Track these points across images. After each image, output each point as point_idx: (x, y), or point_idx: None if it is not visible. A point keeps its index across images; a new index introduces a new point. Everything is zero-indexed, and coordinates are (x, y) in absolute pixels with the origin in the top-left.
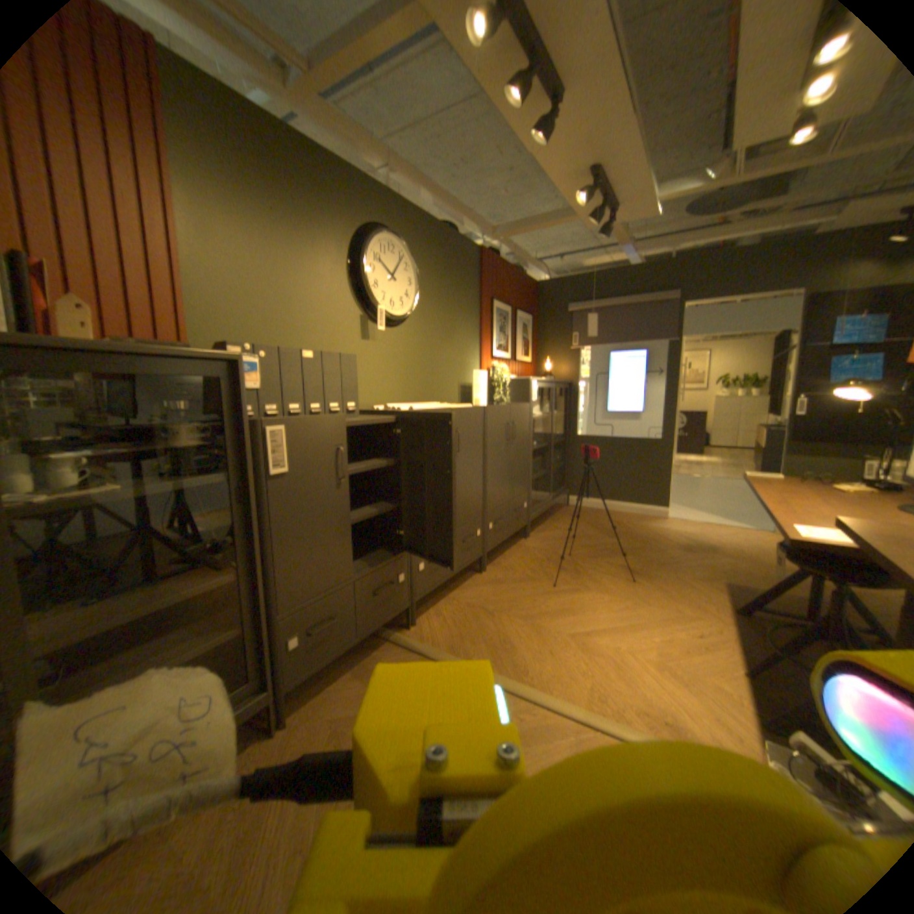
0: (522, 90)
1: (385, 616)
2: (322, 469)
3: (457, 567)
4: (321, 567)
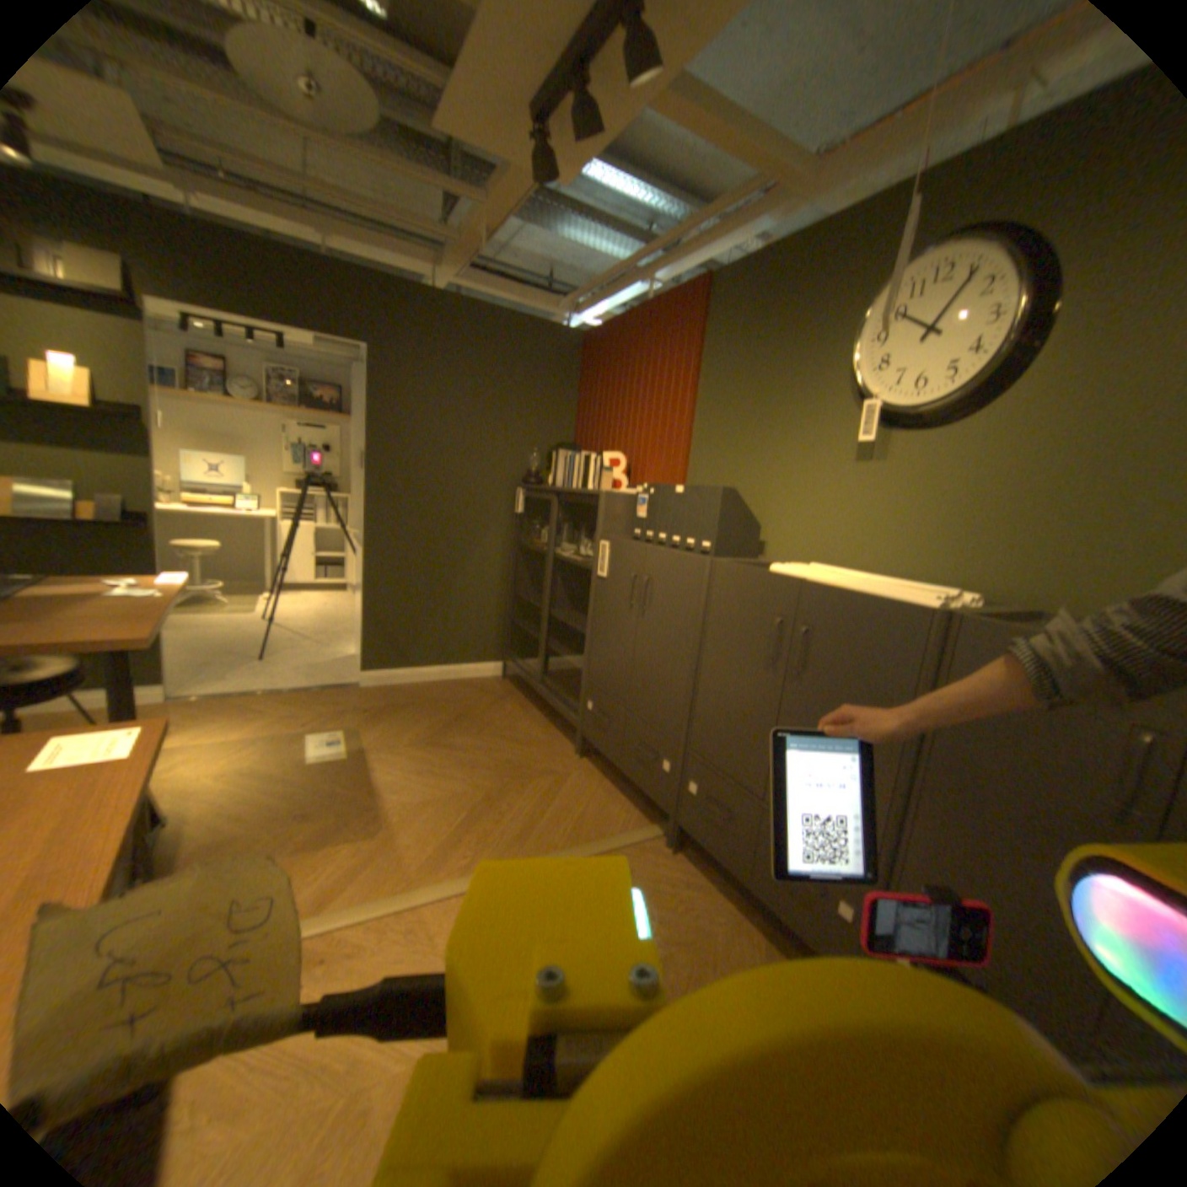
0: (576, 134)
1: (642, 787)
2: (622, 589)
3: (761, 898)
4: (609, 670)
